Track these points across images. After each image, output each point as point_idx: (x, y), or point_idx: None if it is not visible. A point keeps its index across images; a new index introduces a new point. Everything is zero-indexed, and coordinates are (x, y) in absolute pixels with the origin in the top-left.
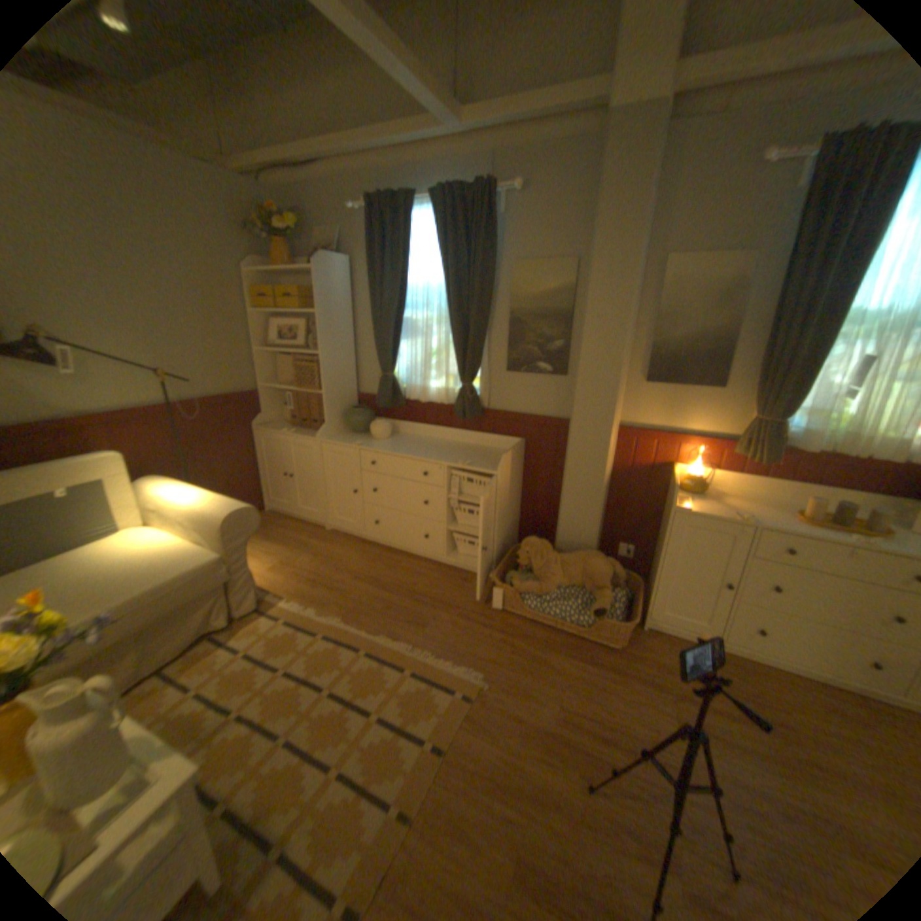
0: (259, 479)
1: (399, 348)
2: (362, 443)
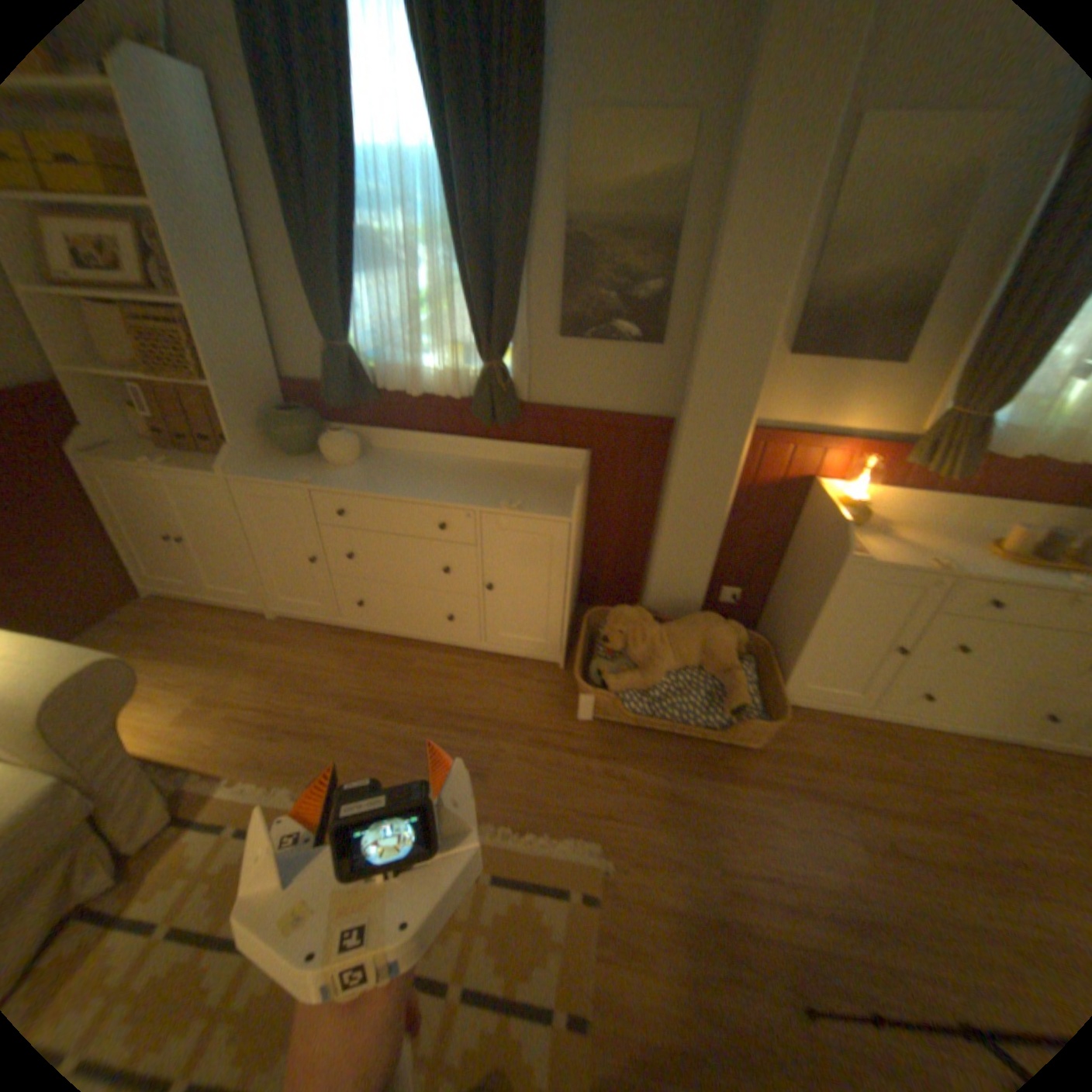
0: (115, 547)
1: (355, 290)
2: (314, 478)
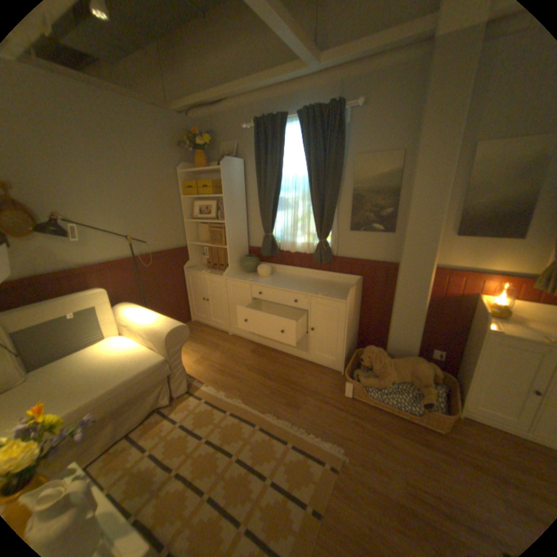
0: (188, 301)
1: (276, 217)
2: (253, 279)
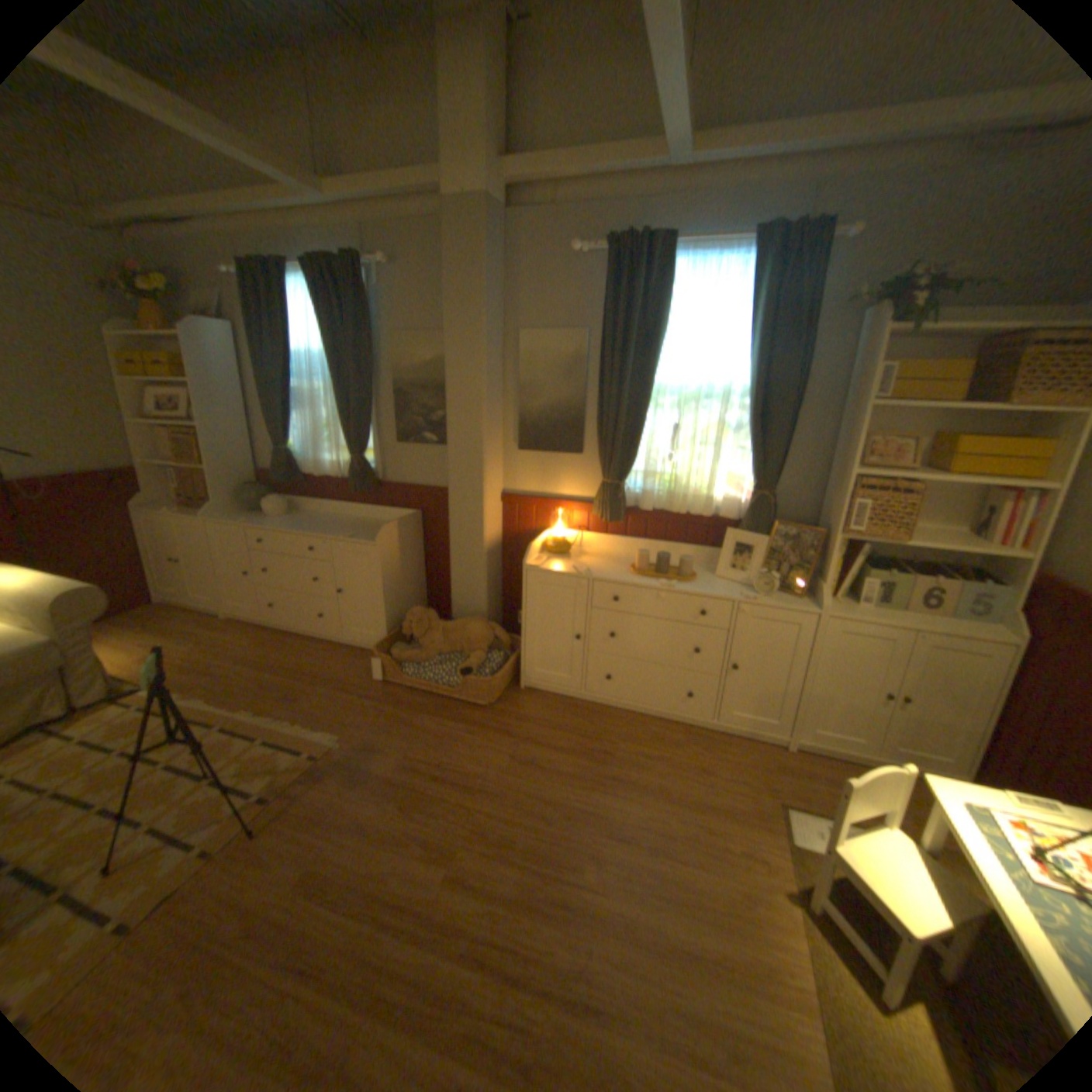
0: (141, 569)
1: (289, 420)
2: (247, 521)
